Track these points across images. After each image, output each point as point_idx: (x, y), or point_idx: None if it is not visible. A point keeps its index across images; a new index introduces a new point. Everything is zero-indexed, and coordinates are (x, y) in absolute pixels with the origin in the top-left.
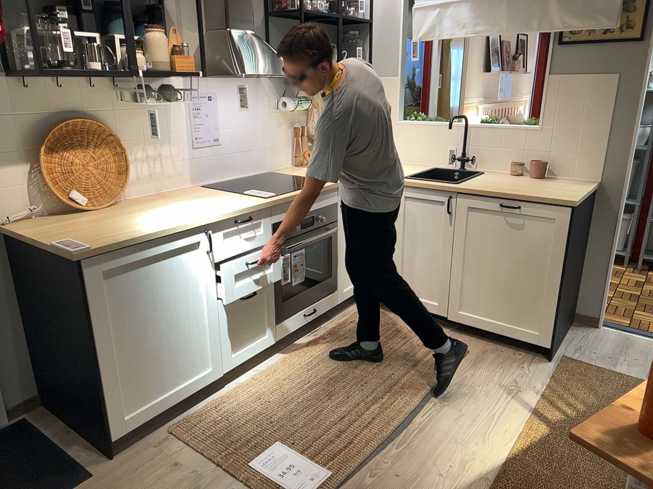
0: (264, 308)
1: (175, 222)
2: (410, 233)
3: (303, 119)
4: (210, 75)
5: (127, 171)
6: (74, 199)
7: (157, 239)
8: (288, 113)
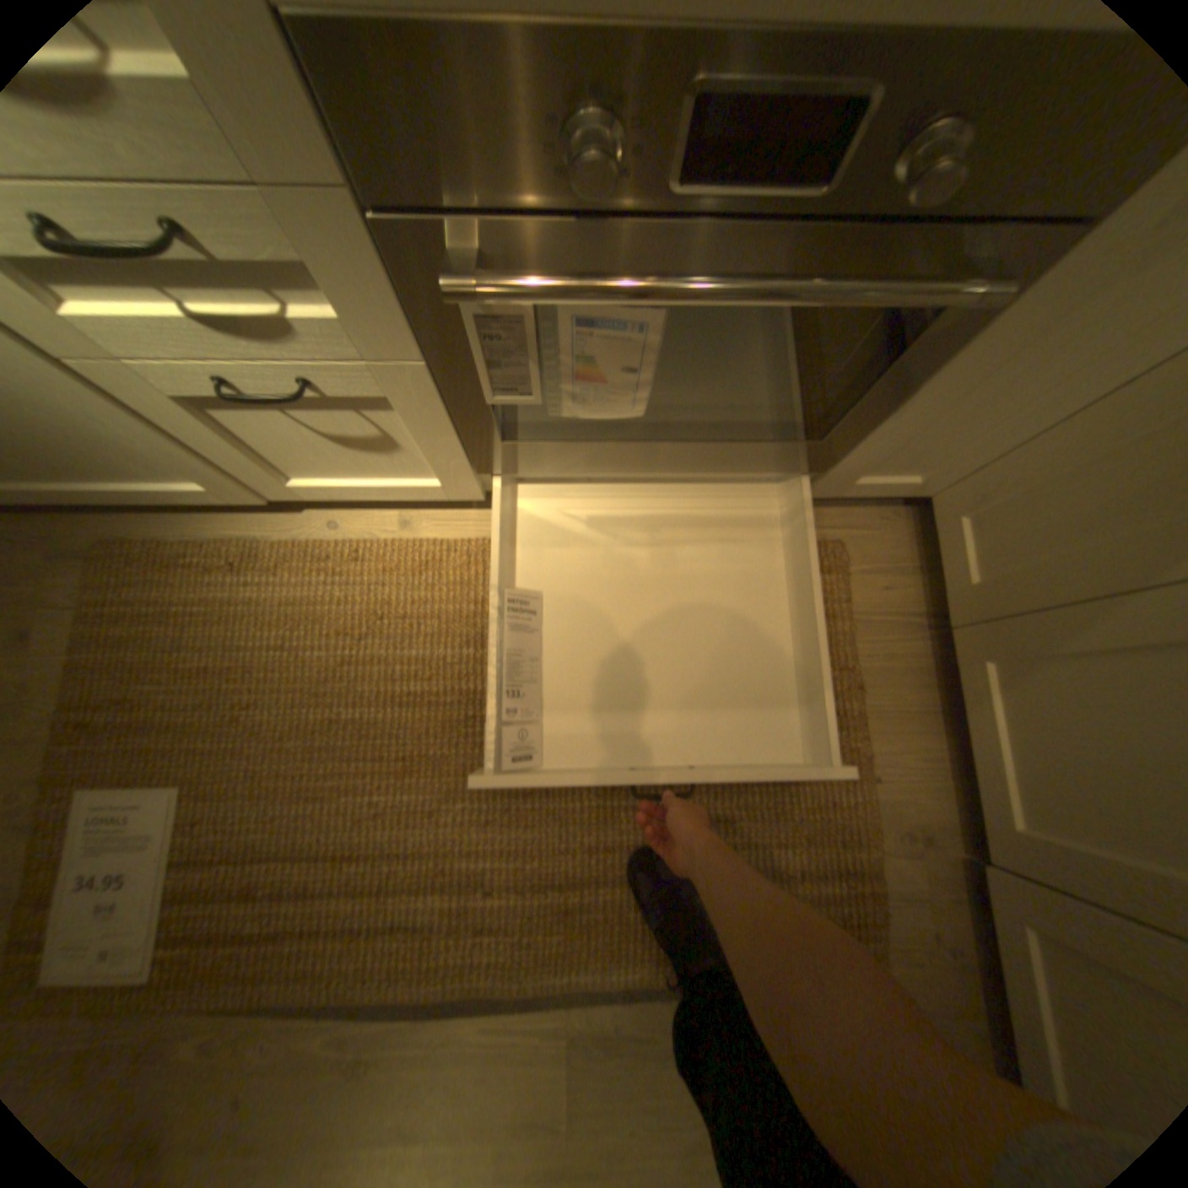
0: (396, 422)
1: None
2: None
3: None
4: None
5: None
6: None
7: None
8: None
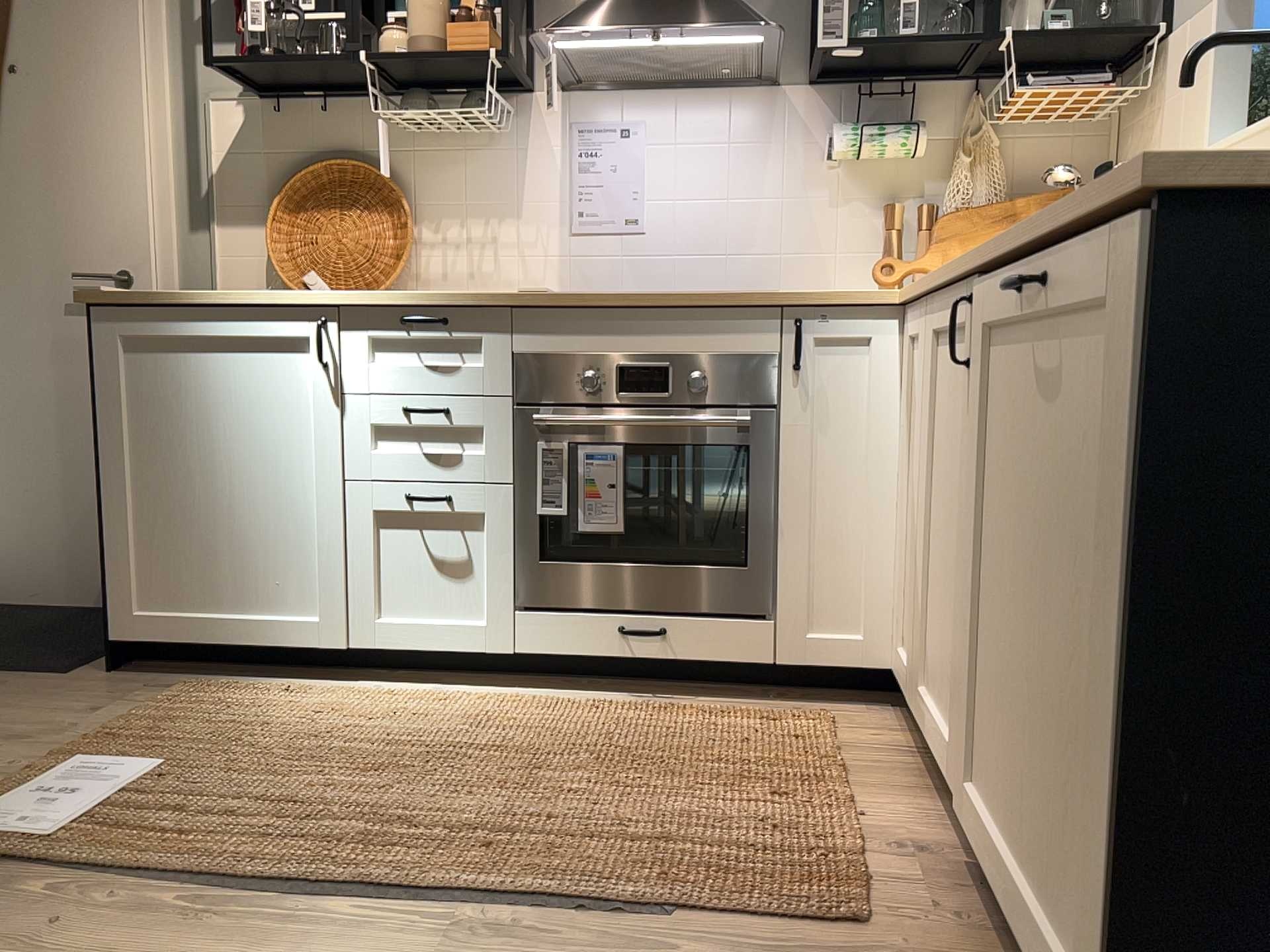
0: (479, 550)
1: (280, 293)
2: (943, 466)
3: (930, 192)
4: (648, 91)
5: (403, 251)
6: (306, 283)
7: (217, 307)
8: (872, 174)
